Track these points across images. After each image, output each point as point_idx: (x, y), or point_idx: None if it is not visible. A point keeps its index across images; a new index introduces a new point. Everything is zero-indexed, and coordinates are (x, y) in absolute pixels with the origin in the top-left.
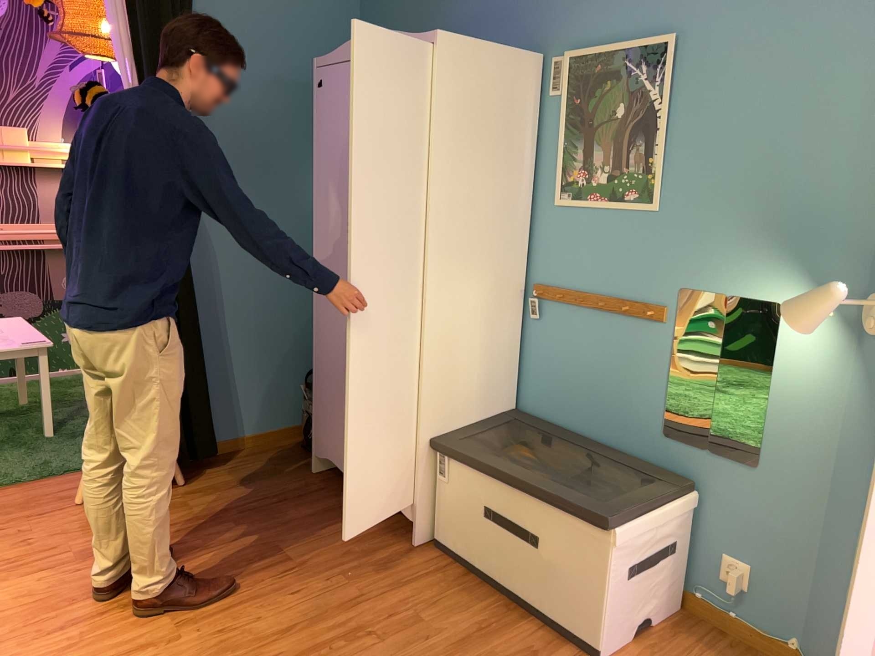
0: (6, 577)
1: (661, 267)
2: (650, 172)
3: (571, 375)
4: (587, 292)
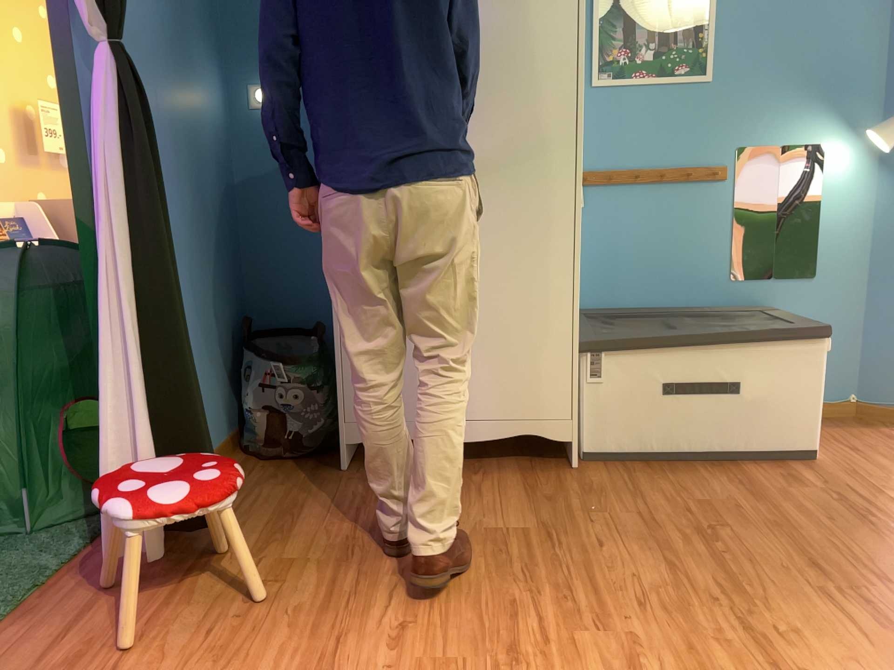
0: None
1: (717, 131)
2: (701, 46)
3: (627, 255)
4: (639, 169)
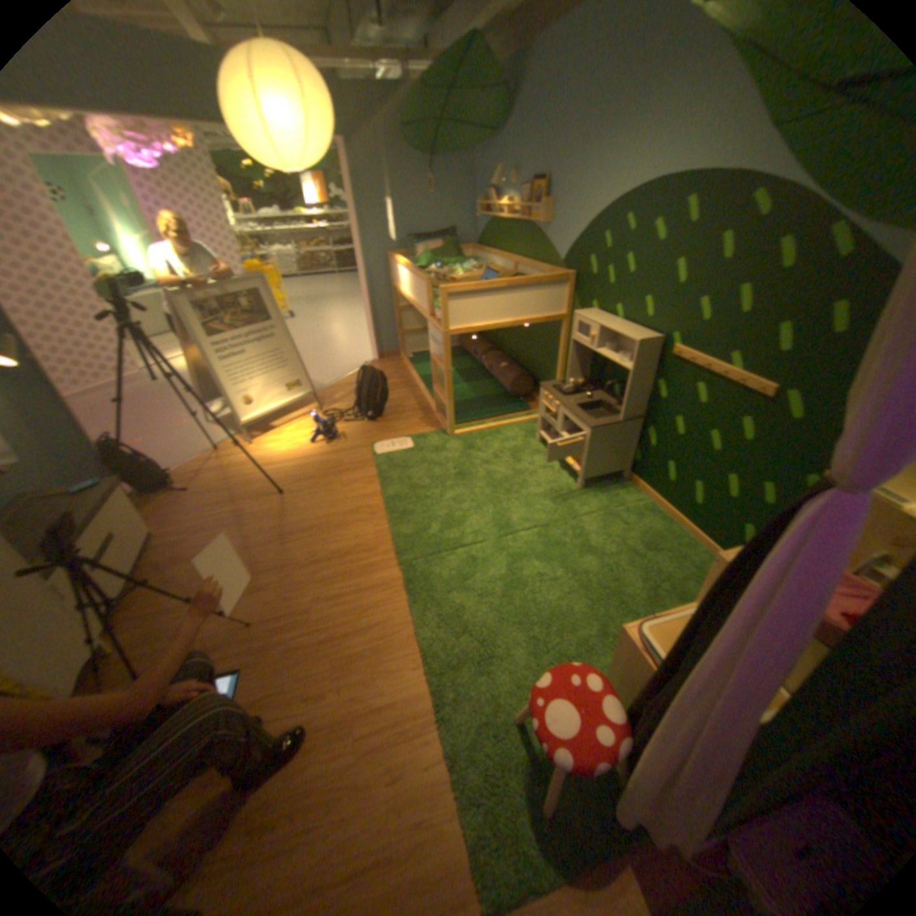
0: (403, 710)
1: None
2: None
3: None
4: None
